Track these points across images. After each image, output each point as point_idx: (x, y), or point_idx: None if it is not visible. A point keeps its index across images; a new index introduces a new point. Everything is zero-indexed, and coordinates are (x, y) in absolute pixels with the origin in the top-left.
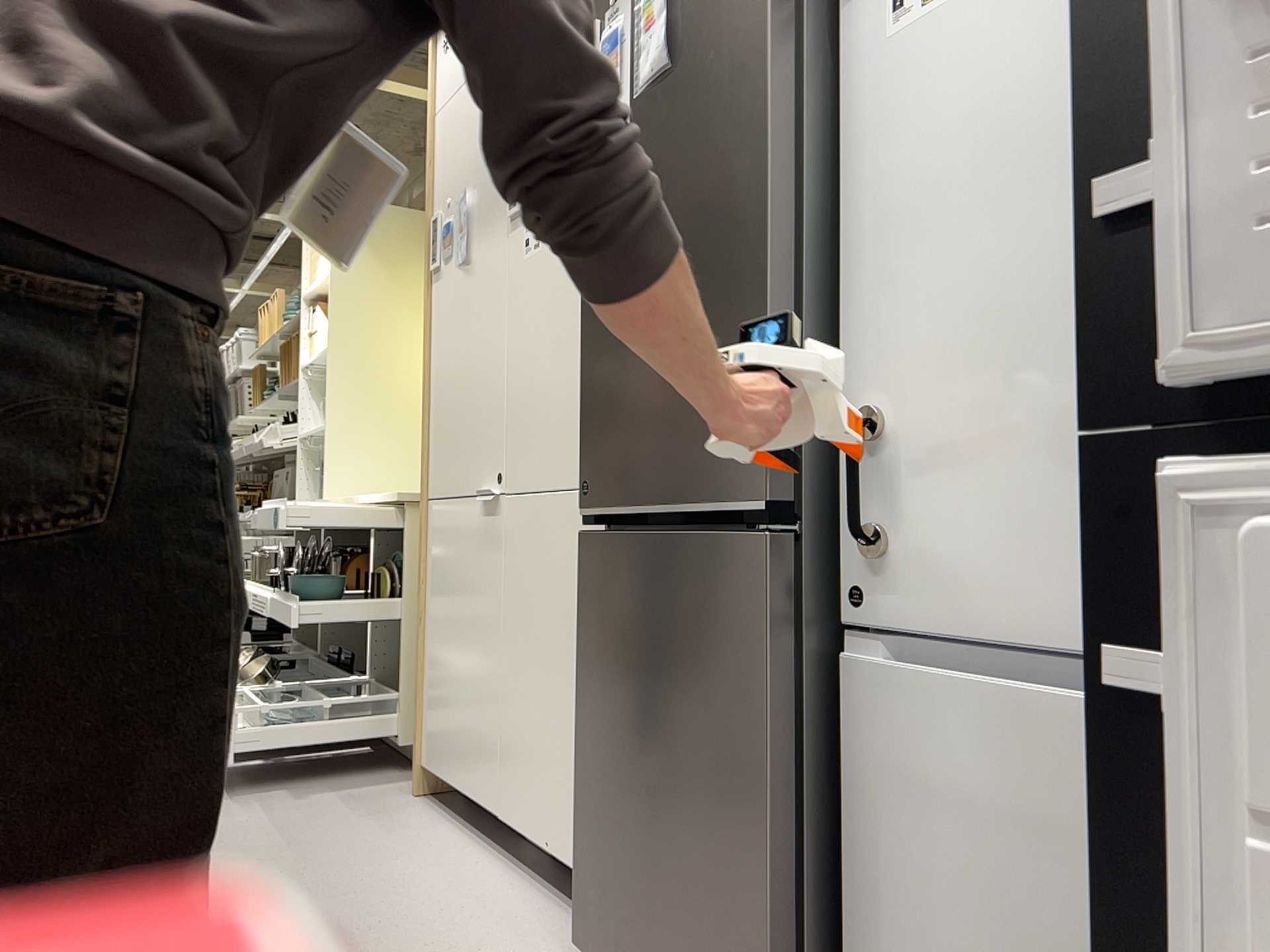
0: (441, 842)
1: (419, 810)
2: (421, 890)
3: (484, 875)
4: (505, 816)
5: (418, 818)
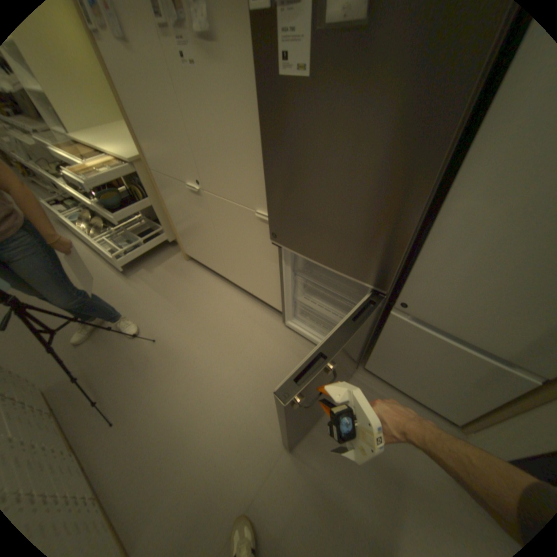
0: (210, 283)
1: (193, 268)
2: (219, 309)
3: (232, 295)
4: (231, 280)
5: (195, 272)
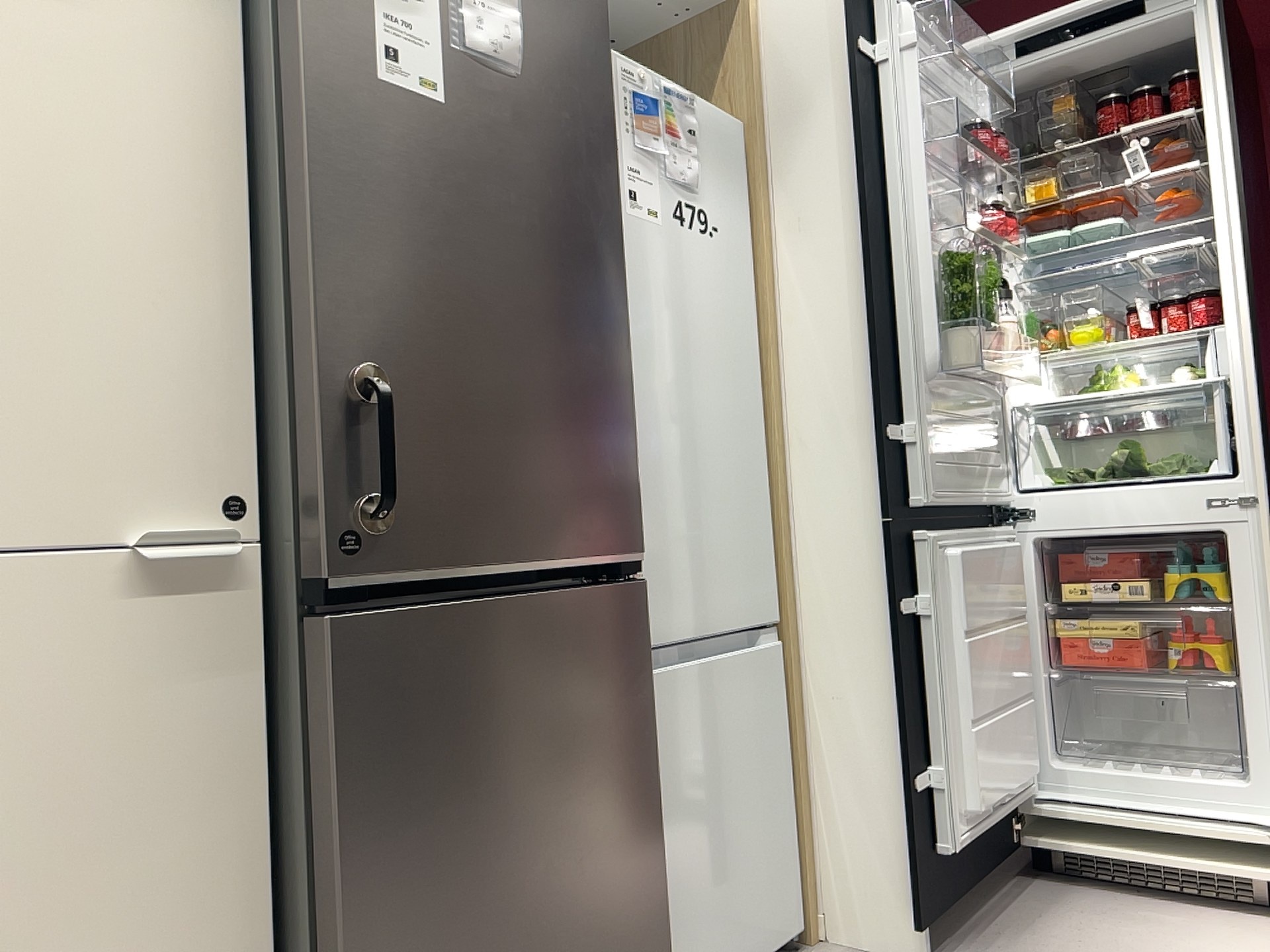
0: None
1: None
2: None
3: None
4: None
5: None
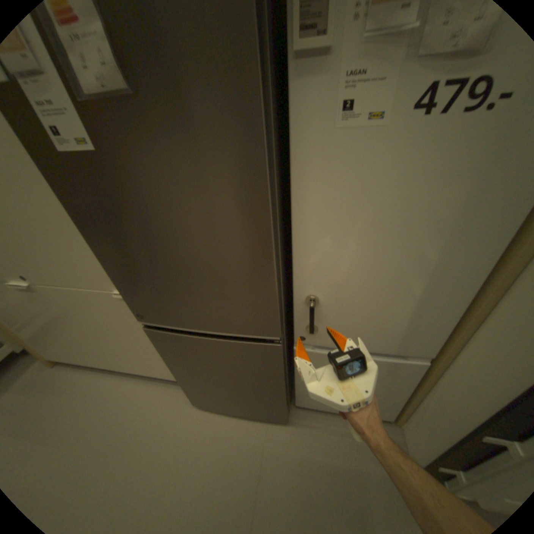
0: (91, 384)
1: (62, 373)
2: (111, 414)
3: (125, 388)
4: (119, 369)
5: (66, 378)
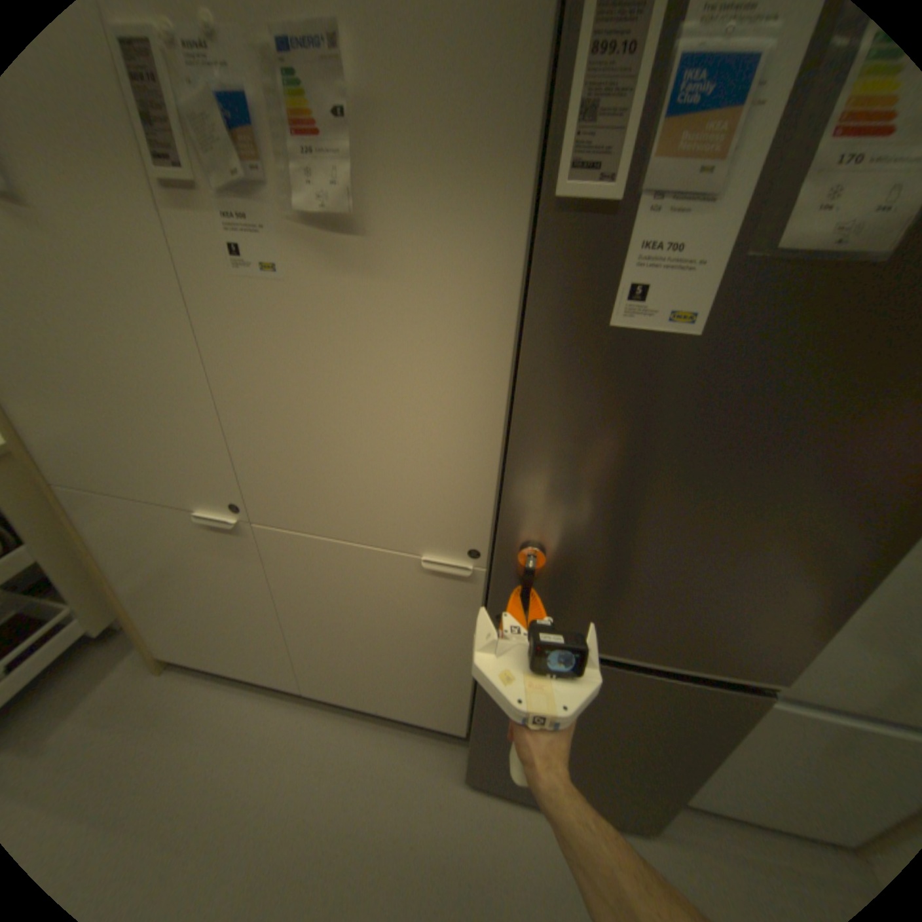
0: (245, 718)
1: (181, 689)
2: (295, 789)
3: (316, 734)
4: (310, 694)
5: (191, 701)
